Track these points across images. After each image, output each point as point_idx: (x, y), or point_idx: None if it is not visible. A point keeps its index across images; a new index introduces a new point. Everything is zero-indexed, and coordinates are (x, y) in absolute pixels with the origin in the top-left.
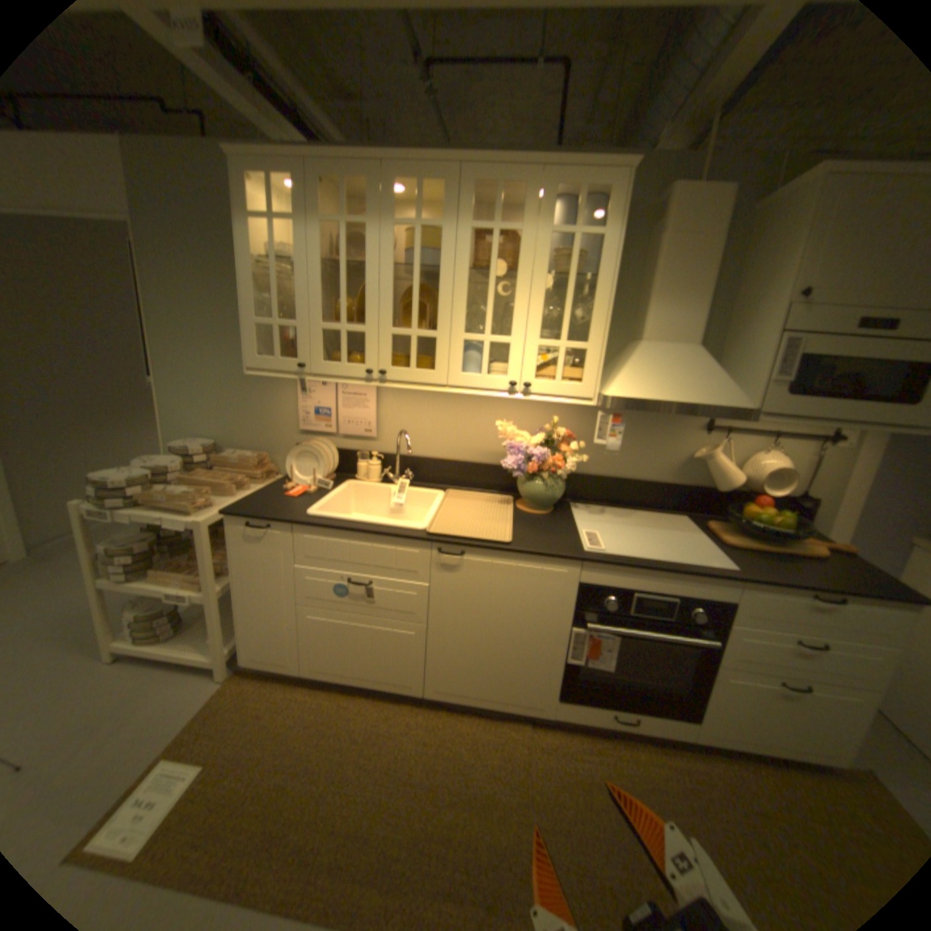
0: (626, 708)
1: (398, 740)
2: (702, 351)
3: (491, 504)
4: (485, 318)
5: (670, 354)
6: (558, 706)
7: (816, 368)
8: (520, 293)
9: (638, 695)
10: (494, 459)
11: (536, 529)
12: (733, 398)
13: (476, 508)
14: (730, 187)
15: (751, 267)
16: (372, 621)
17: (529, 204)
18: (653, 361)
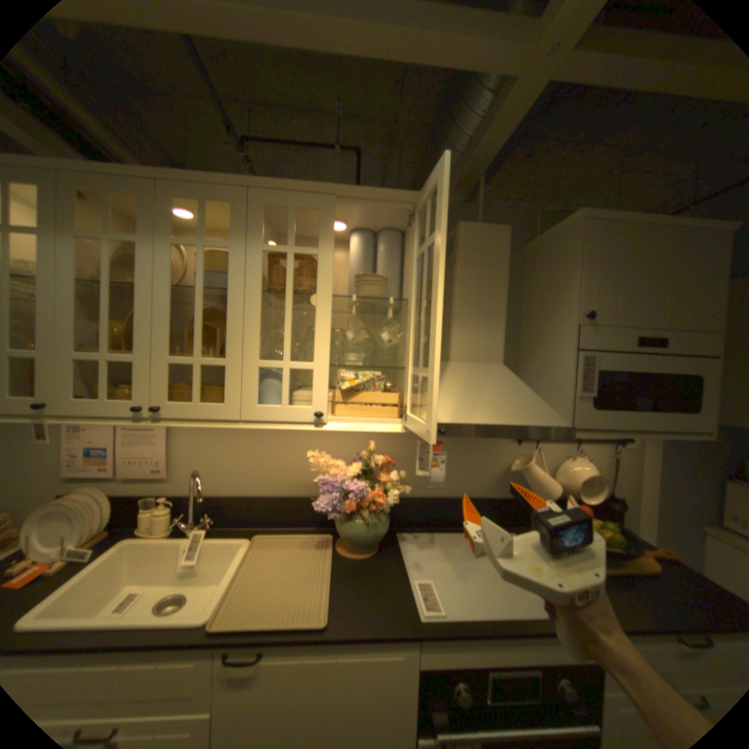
0: None
1: None
2: (506, 370)
3: (306, 552)
4: (284, 342)
5: (478, 374)
6: None
7: (608, 382)
8: (321, 316)
9: None
10: (310, 490)
11: (359, 588)
12: (548, 417)
13: (286, 562)
14: (506, 228)
15: (531, 295)
16: None
17: (325, 229)
18: (464, 382)
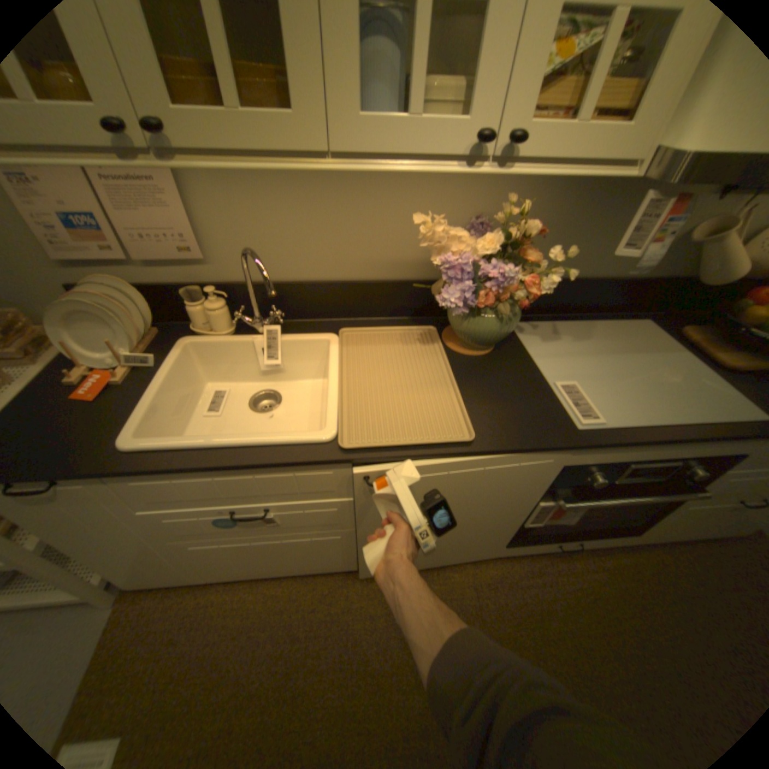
0: (573, 540)
1: (342, 621)
2: None
3: (411, 347)
4: None
5: None
6: (503, 550)
7: None
8: None
9: (590, 531)
10: (403, 271)
11: (491, 390)
12: None
13: (393, 361)
14: None
15: None
16: (280, 537)
17: None
18: None
